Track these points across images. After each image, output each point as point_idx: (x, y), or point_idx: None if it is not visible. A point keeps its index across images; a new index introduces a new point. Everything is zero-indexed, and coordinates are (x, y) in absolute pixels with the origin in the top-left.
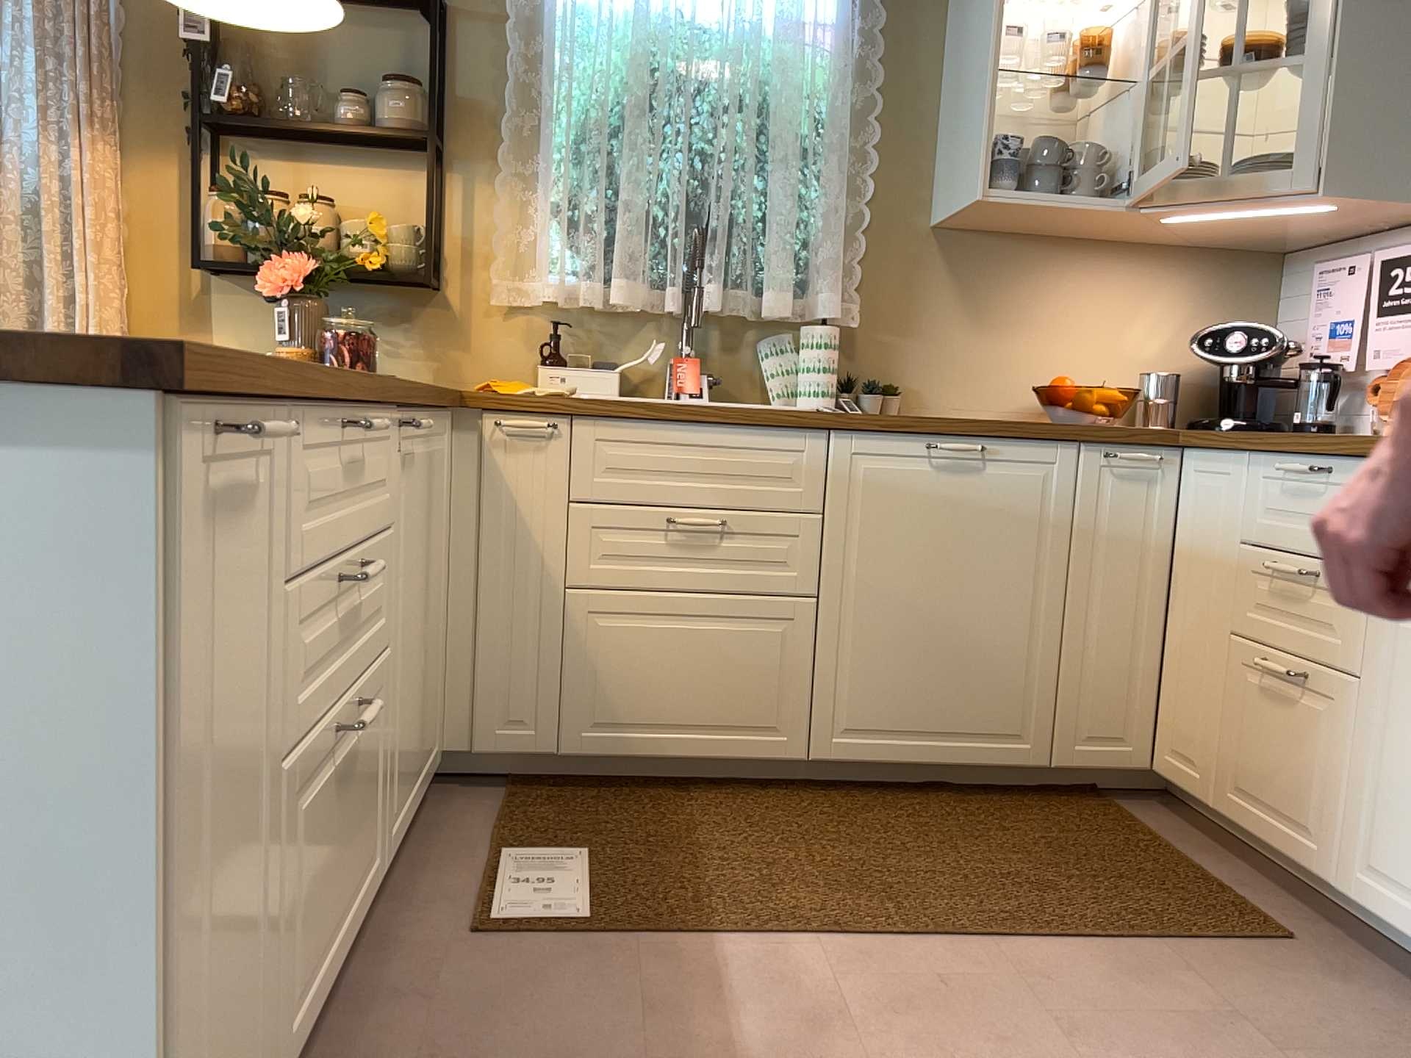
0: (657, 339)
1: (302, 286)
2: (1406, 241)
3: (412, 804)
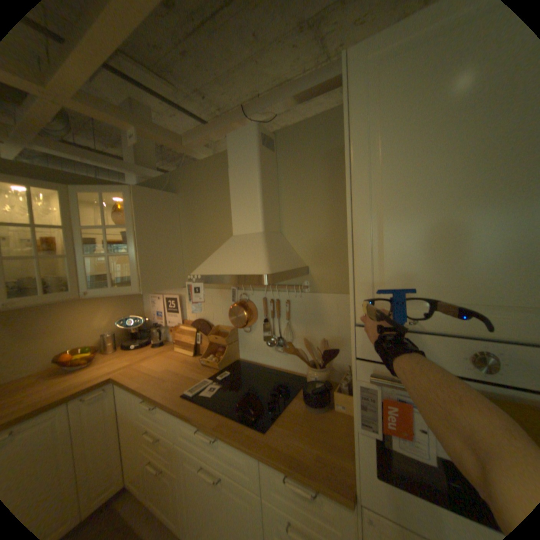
0: None
1: None
2: (170, 291)
3: None
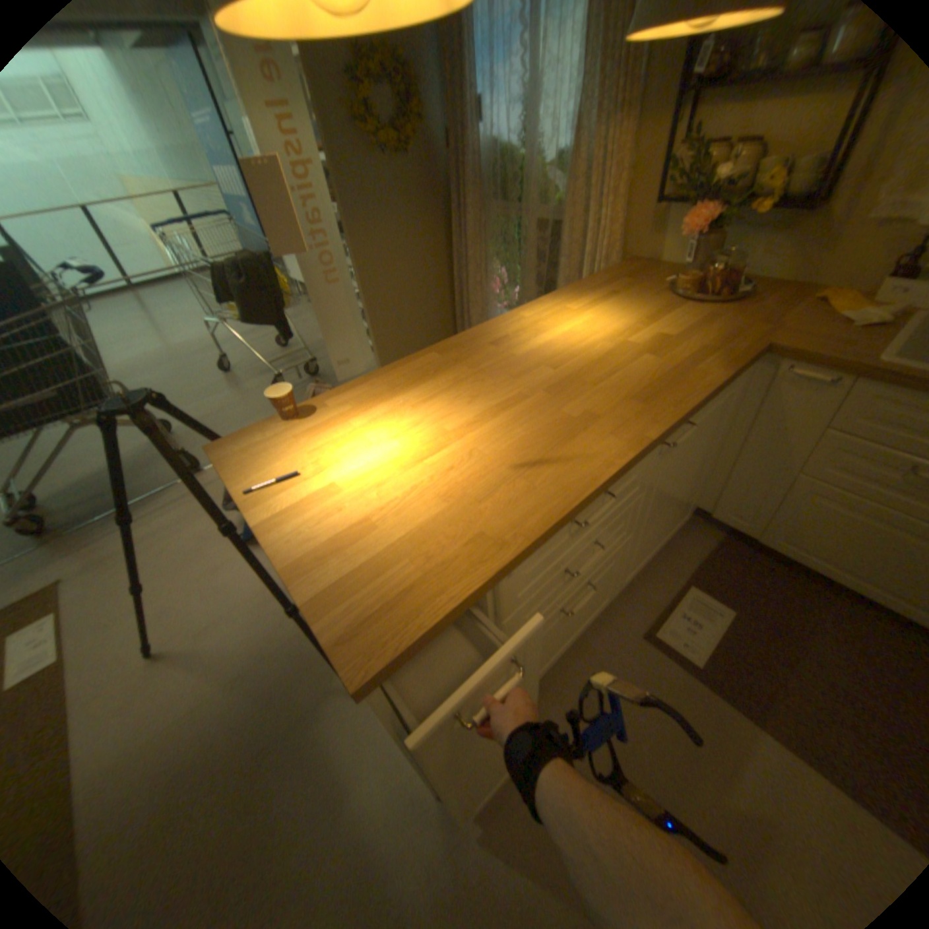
0: None
1: (708, 224)
2: None
3: (654, 554)
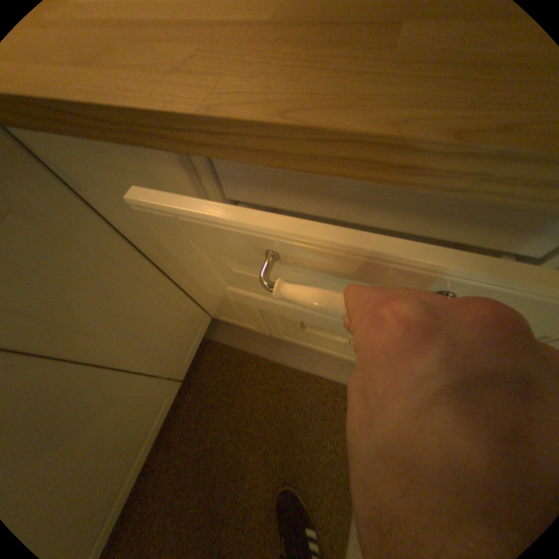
0: None
1: None
2: None
3: None
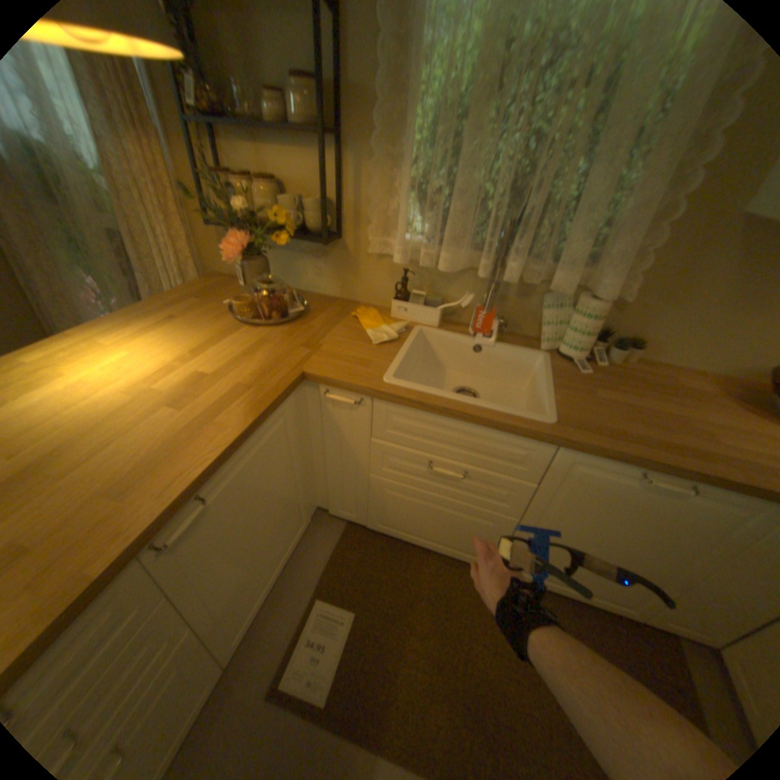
0: (468, 293)
1: (245, 253)
2: None
3: (270, 587)
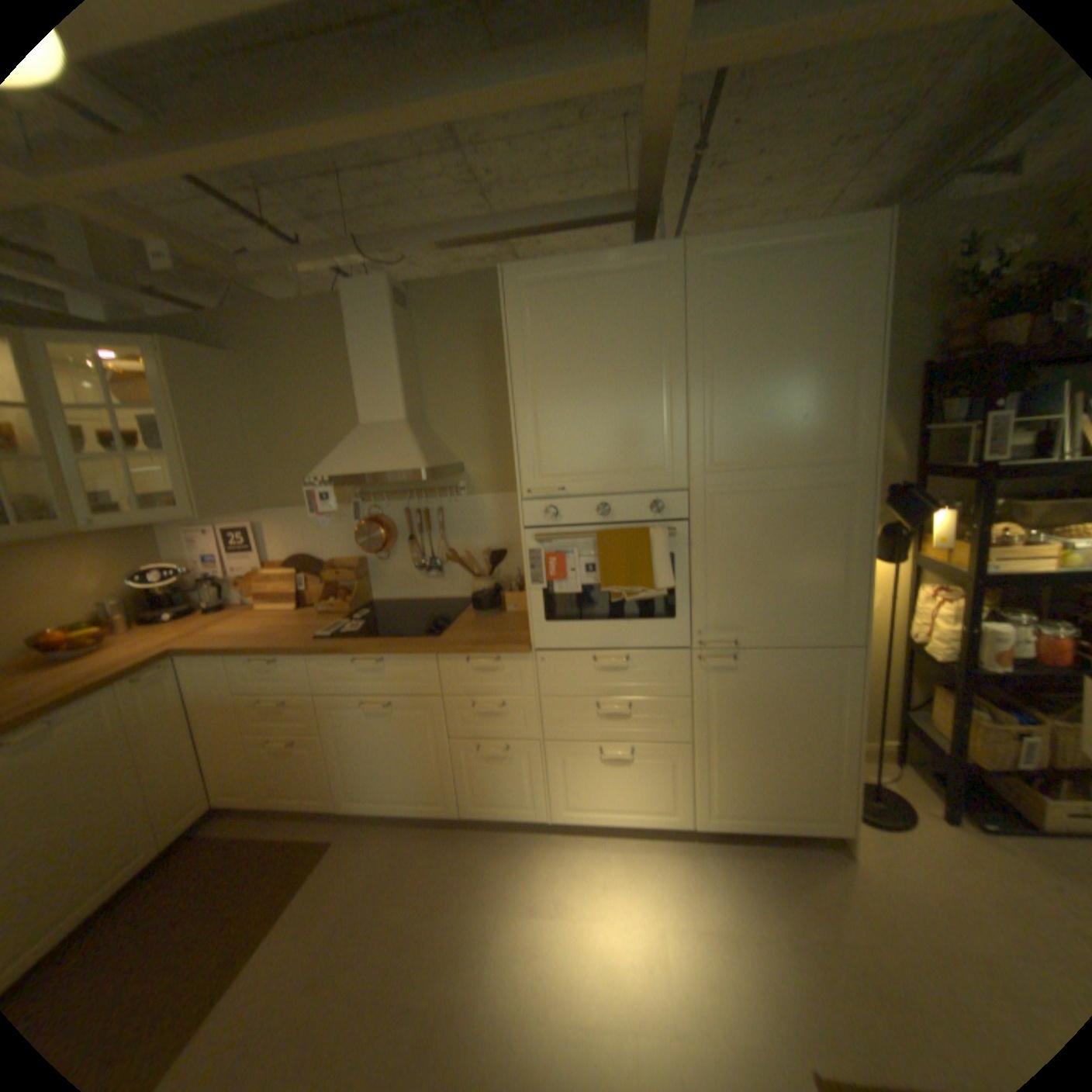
0: None
1: None
2: (226, 521)
3: None
